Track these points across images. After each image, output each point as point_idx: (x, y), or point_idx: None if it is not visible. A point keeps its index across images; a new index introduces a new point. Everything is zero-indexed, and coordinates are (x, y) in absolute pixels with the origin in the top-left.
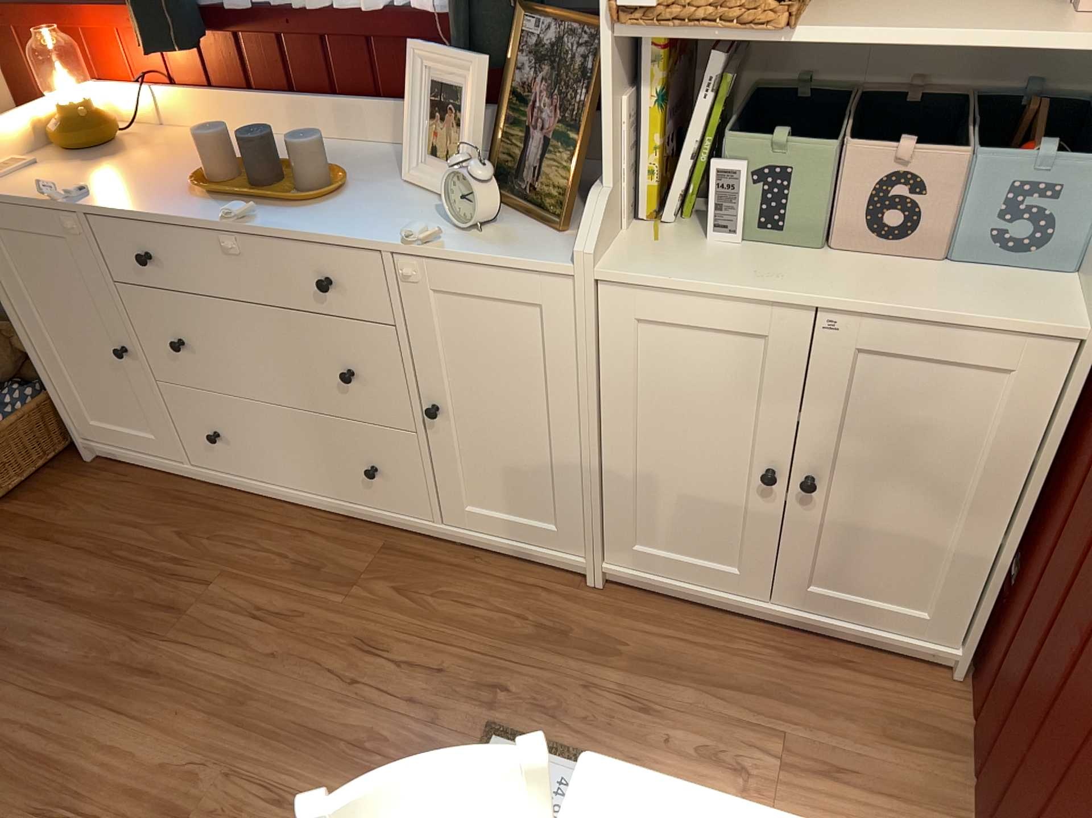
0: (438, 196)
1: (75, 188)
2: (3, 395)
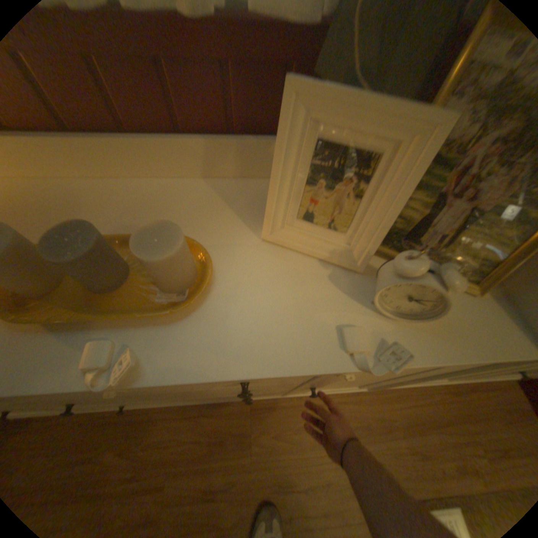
0: (319, 261)
1: None
2: None
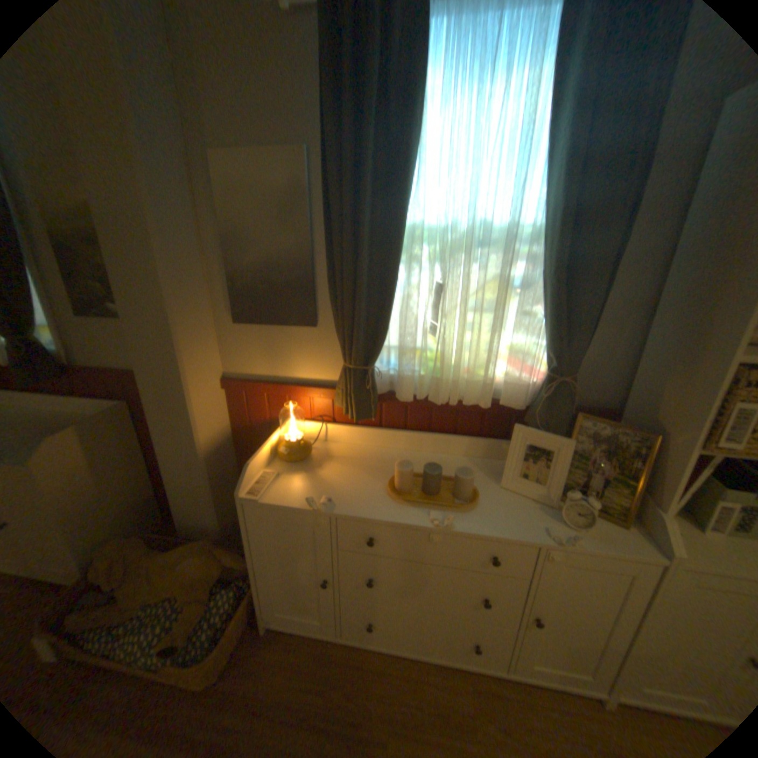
0: (532, 501)
1: (324, 500)
2: (216, 601)
